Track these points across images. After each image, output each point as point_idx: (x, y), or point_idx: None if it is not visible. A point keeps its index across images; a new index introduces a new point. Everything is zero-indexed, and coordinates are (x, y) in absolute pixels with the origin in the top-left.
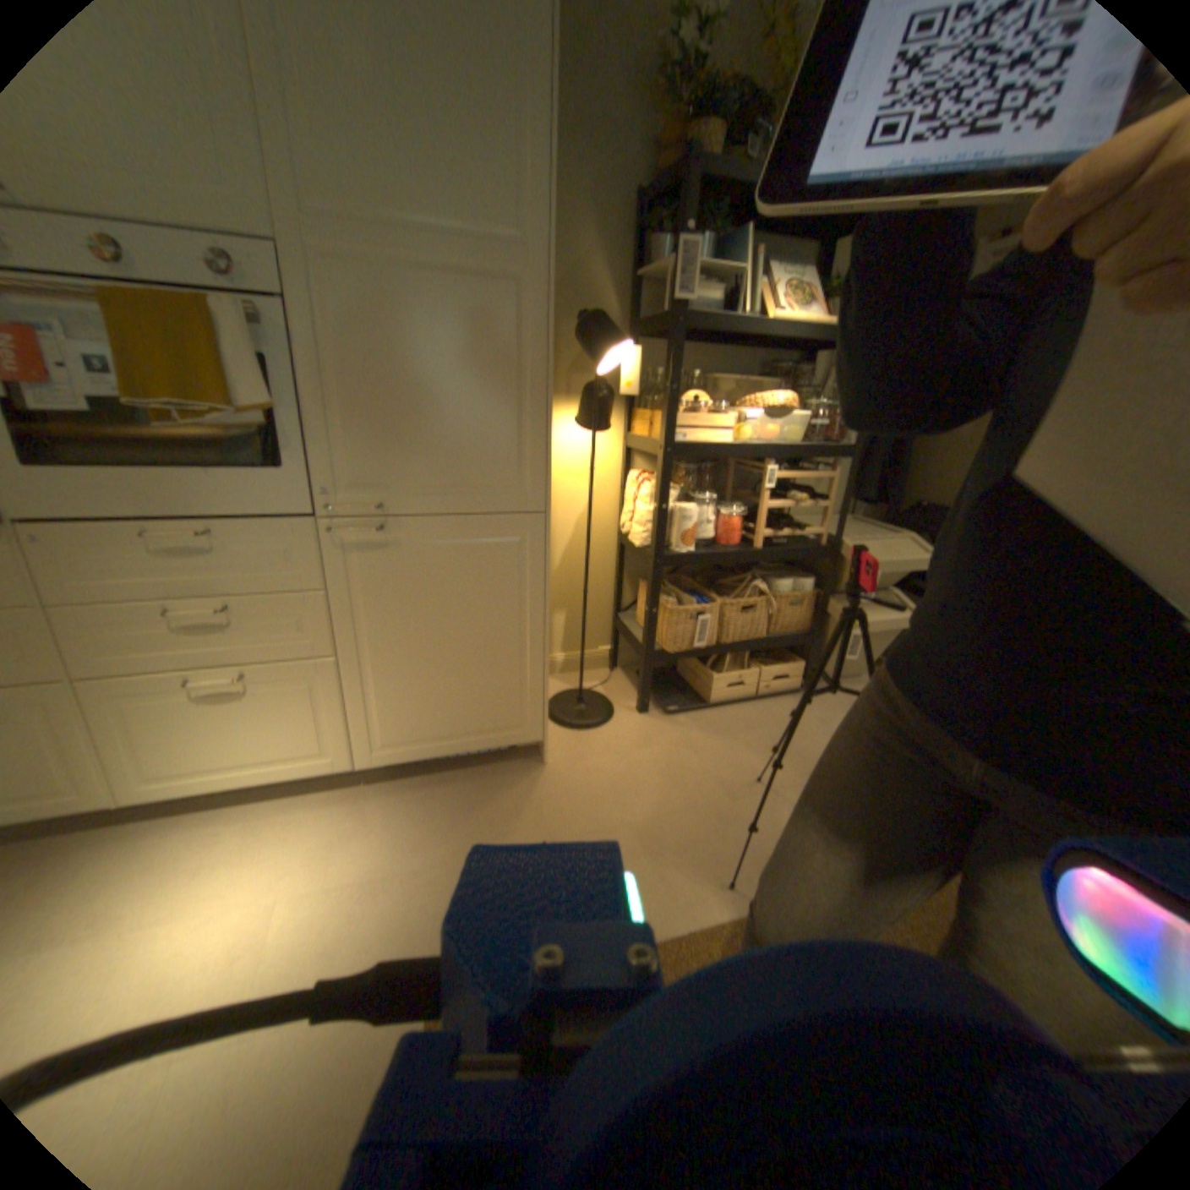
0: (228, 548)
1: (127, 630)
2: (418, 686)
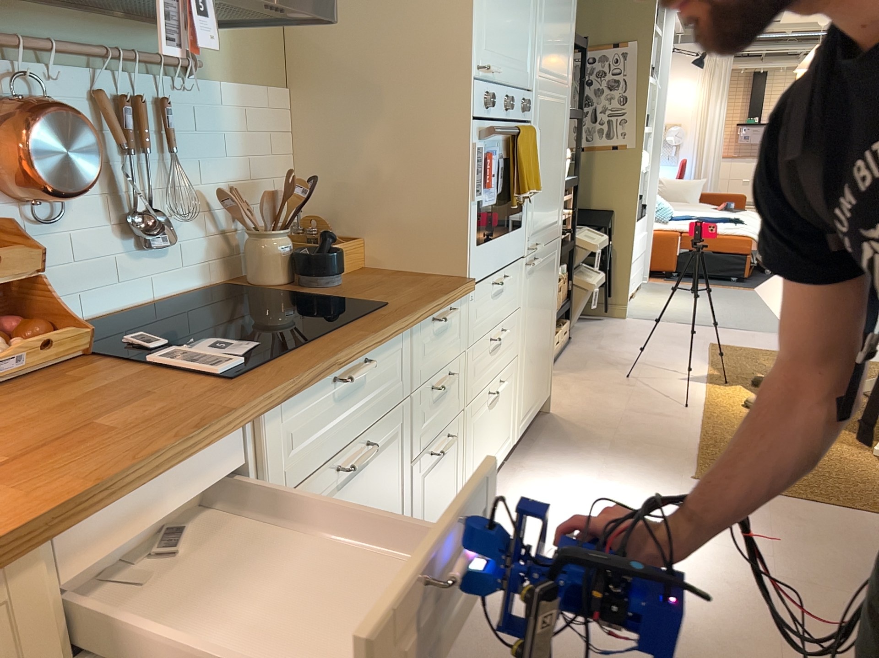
0: (507, 285)
1: (482, 357)
2: (532, 366)
